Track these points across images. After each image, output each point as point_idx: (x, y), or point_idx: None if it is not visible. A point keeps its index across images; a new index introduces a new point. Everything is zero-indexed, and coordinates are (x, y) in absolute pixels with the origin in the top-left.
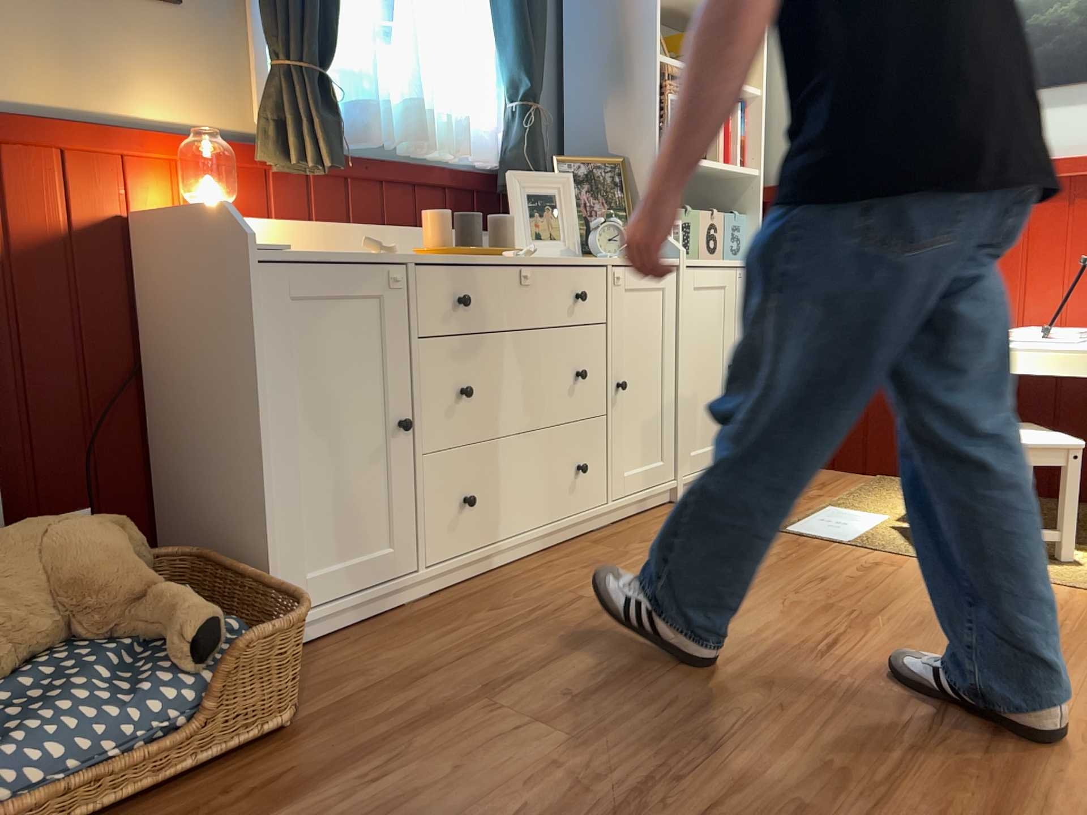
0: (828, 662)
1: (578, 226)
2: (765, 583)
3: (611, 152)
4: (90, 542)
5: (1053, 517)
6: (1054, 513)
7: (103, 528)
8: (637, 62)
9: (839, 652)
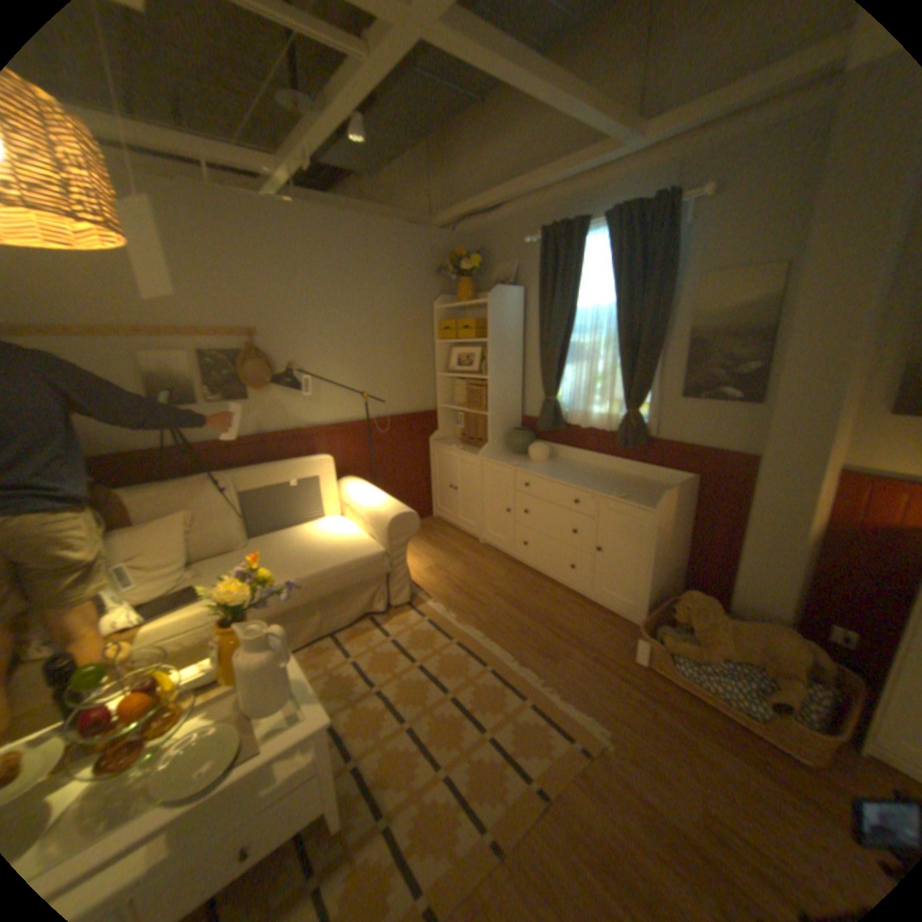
0: None
1: None
2: None
3: None
4: (786, 650)
5: None
6: None
7: (799, 650)
8: None
9: None
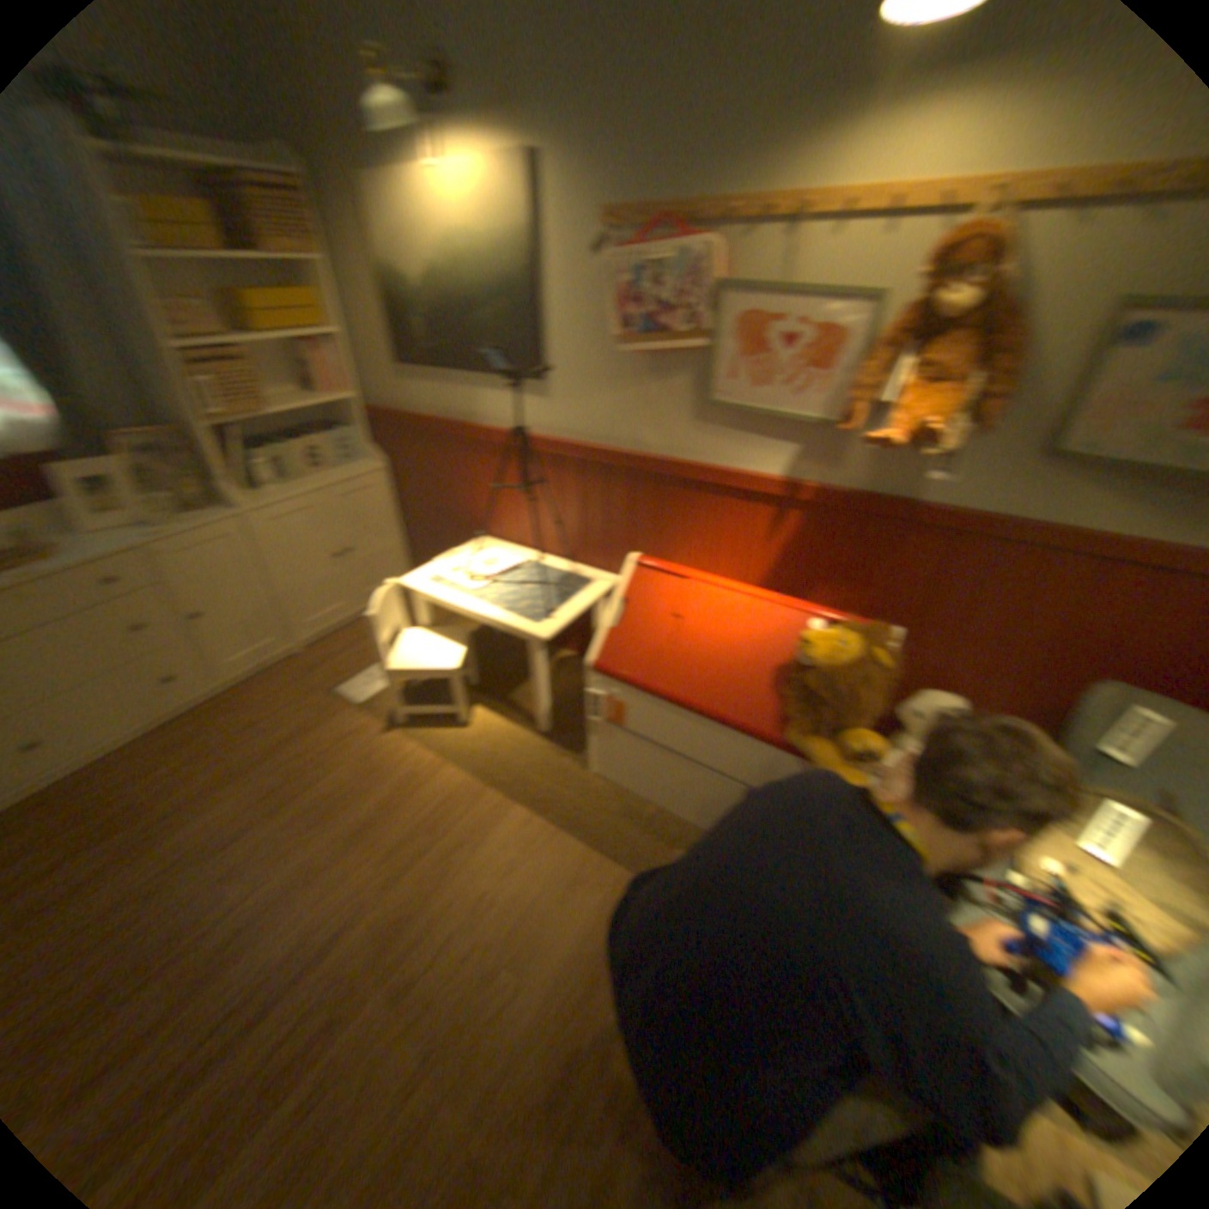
0: (206, 866)
1: (125, 501)
2: (254, 768)
3: (168, 417)
4: None
5: (509, 664)
6: (515, 659)
7: None
8: (150, 349)
9: (223, 853)
